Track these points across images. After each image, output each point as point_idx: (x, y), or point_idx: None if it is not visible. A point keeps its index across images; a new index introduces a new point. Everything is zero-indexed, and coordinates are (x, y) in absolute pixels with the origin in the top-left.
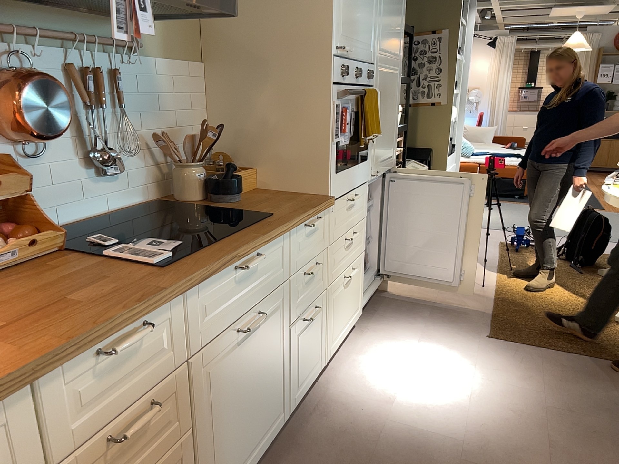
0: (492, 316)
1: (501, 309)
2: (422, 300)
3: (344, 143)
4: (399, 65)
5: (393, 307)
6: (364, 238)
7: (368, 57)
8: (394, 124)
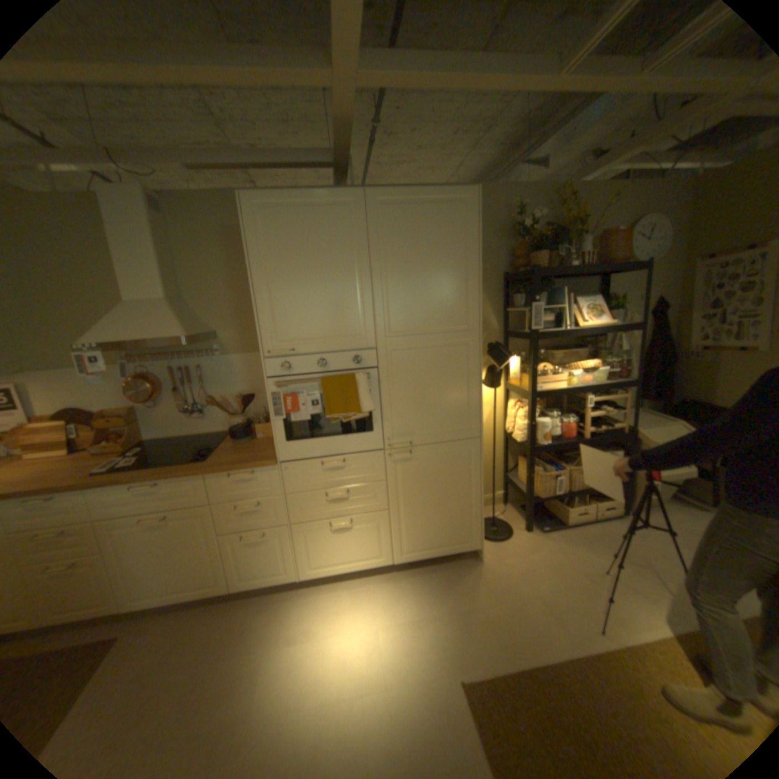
0: (523, 672)
1: (554, 678)
2: (491, 595)
3: (300, 420)
4: (468, 335)
5: (451, 580)
6: (382, 499)
7: (350, 345)
8: (461, 395)
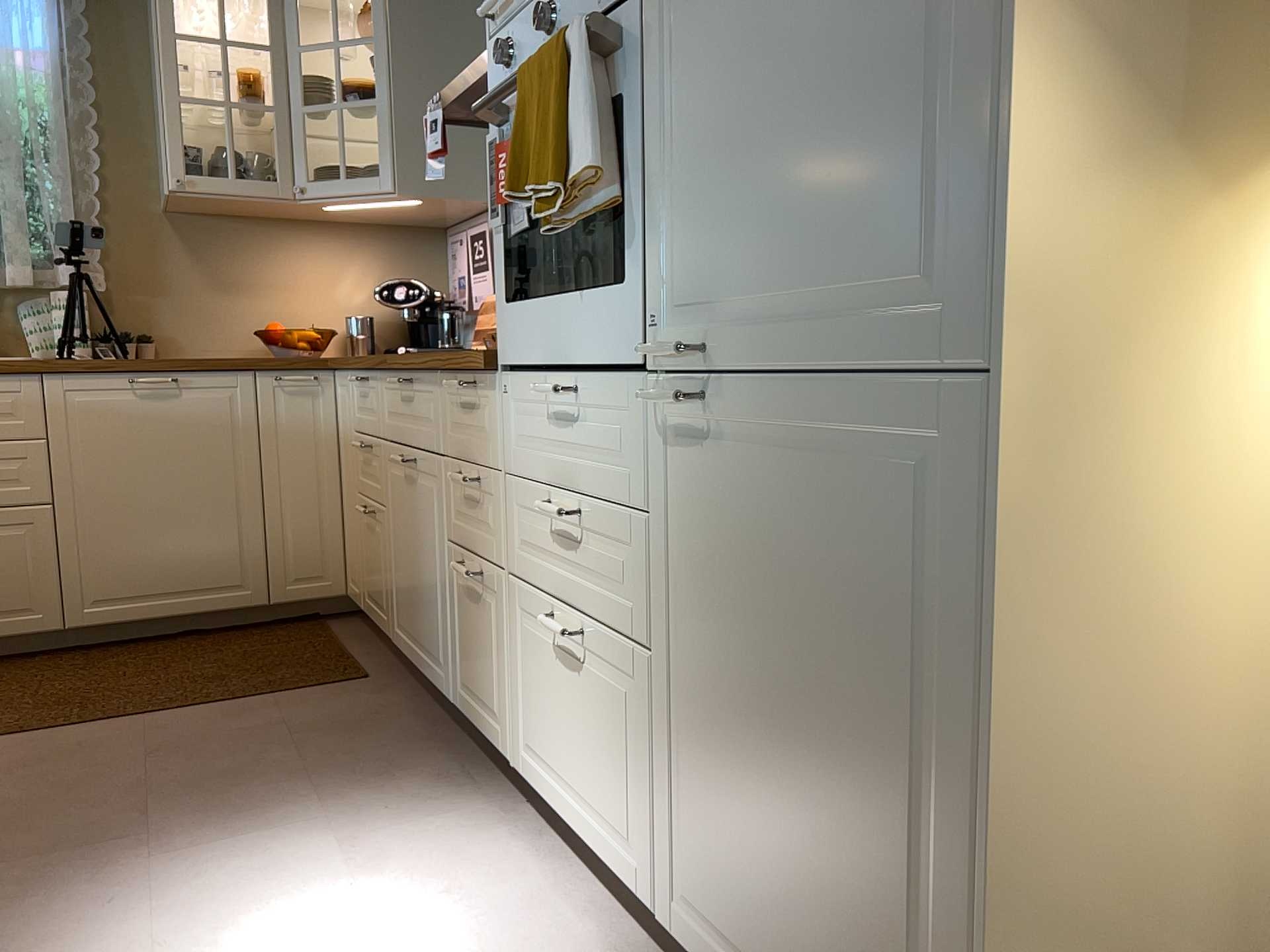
0: None
1: None
2: None
3: (521, 228)
4: None
5: None
6: (646, 600)
7: None
8: (920, 48)
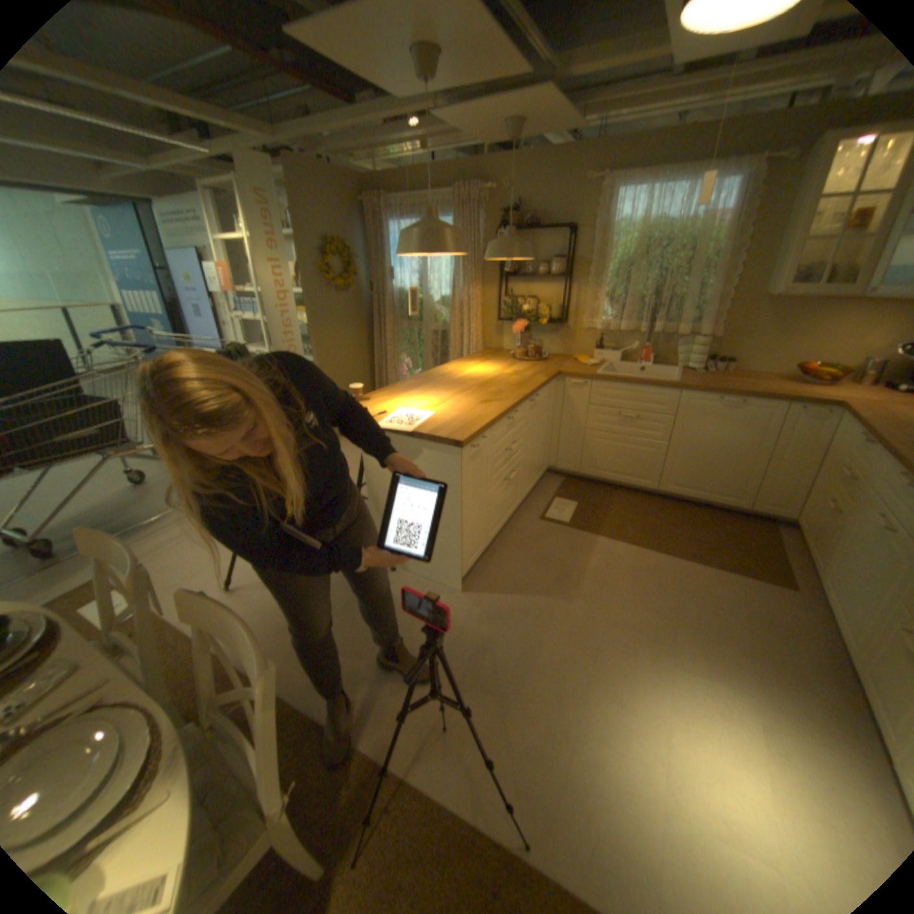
0: None
1: None
2: None
3: None
4: None
5: None
6: None
7: None
8: None
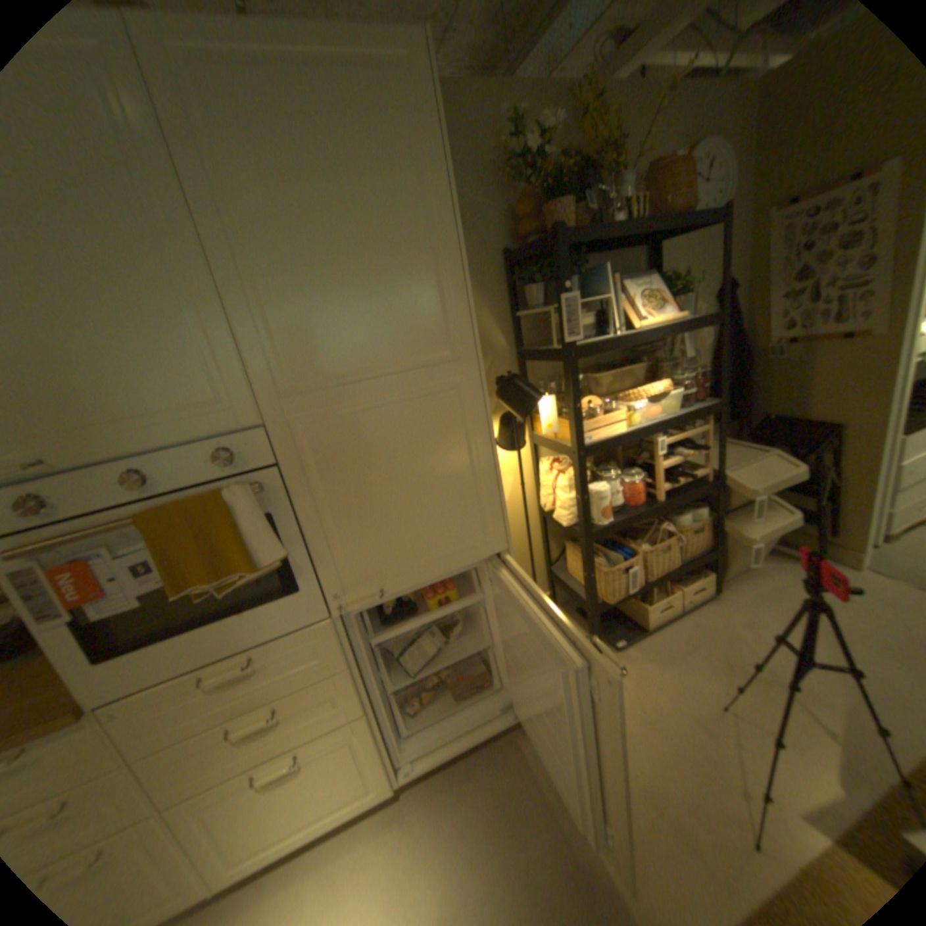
0: None
1: None
2: (566, 807)
3: (111, 614)
4: (457, 367)
5: (497, 792)
6: (348, 704)
7: (195, 427)
8: (462, 485)
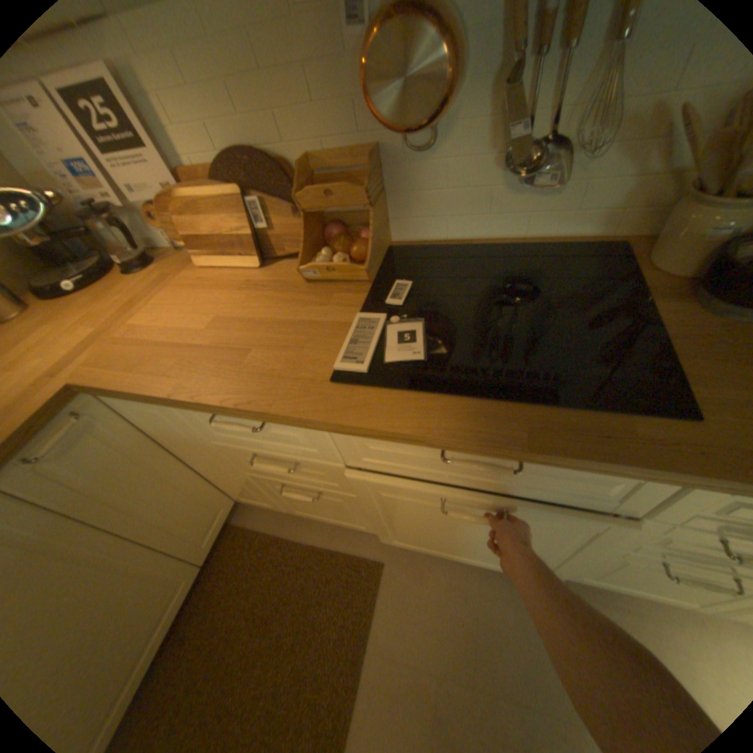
0: None
1: None
2: None
3: None
4: None
5: None
6: None
7: None
8: None
